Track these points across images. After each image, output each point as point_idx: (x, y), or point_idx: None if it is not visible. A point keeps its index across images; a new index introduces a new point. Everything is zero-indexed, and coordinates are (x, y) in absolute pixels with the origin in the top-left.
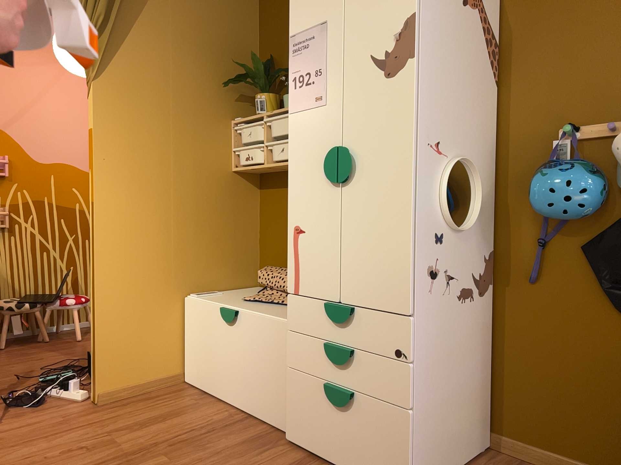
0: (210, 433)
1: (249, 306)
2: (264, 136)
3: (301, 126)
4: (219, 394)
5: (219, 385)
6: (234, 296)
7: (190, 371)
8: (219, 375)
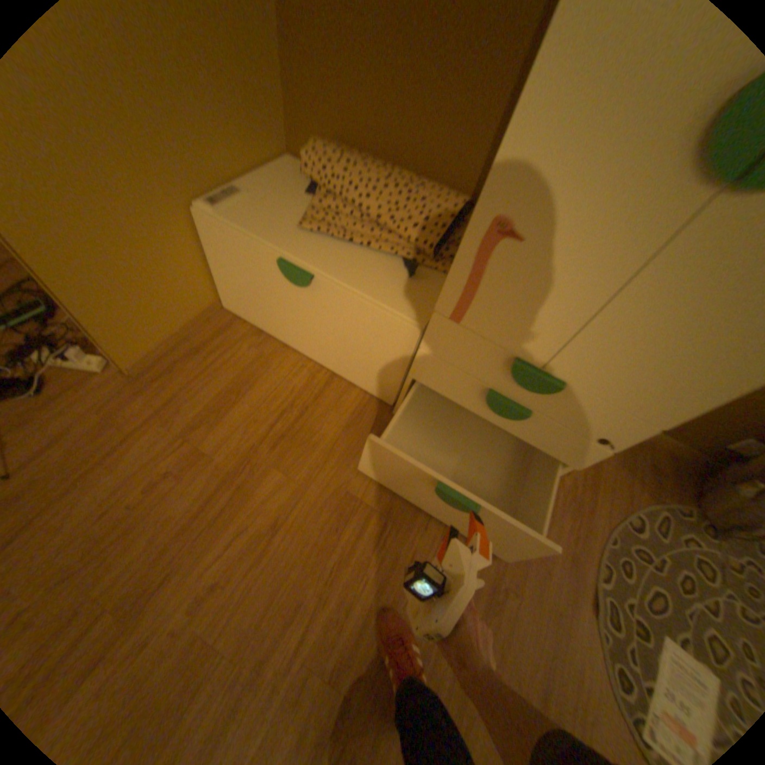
0: (305, 413)
1: (324, 255)
2: None
3: None
4: (285, 340)
5: (284, 333)
6: (274, 204)
7: (232, 302)
8: (283, 325)
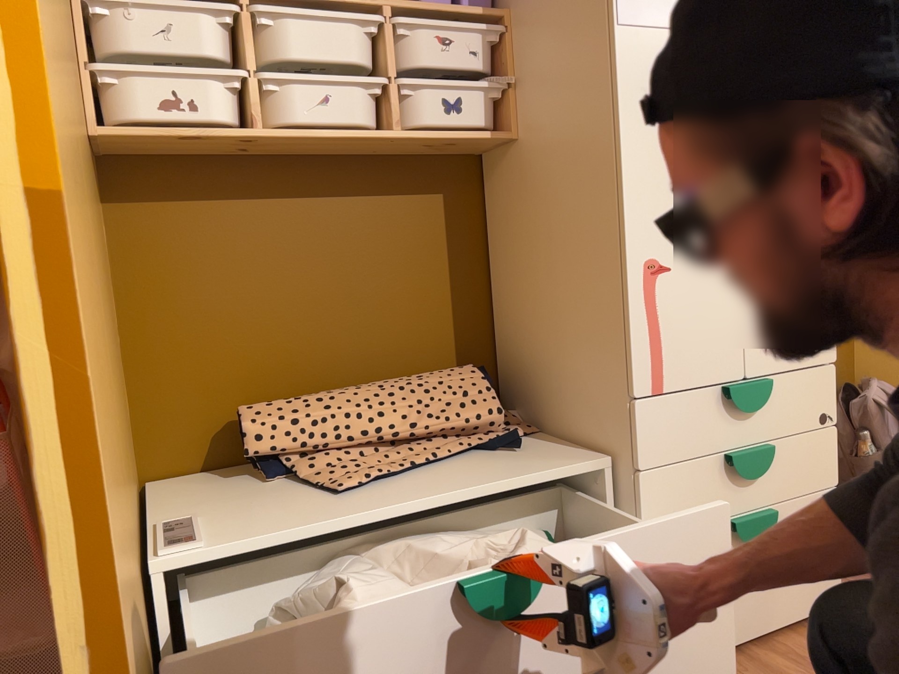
0: None
1: (421, 489)
2: (250, 52)
3: (650, 60)
4: None
5: None
6: (258, 504)
7: None
8: None
